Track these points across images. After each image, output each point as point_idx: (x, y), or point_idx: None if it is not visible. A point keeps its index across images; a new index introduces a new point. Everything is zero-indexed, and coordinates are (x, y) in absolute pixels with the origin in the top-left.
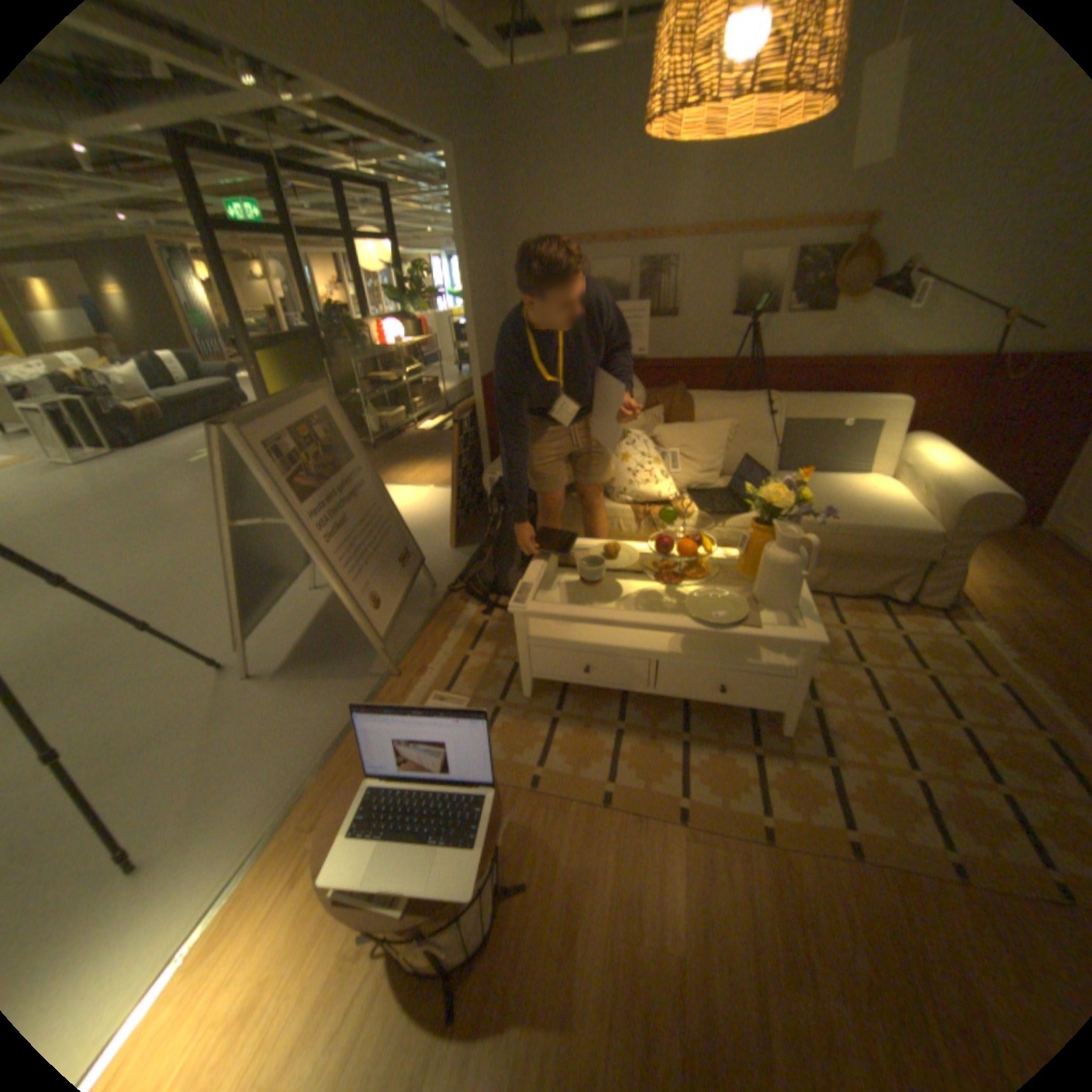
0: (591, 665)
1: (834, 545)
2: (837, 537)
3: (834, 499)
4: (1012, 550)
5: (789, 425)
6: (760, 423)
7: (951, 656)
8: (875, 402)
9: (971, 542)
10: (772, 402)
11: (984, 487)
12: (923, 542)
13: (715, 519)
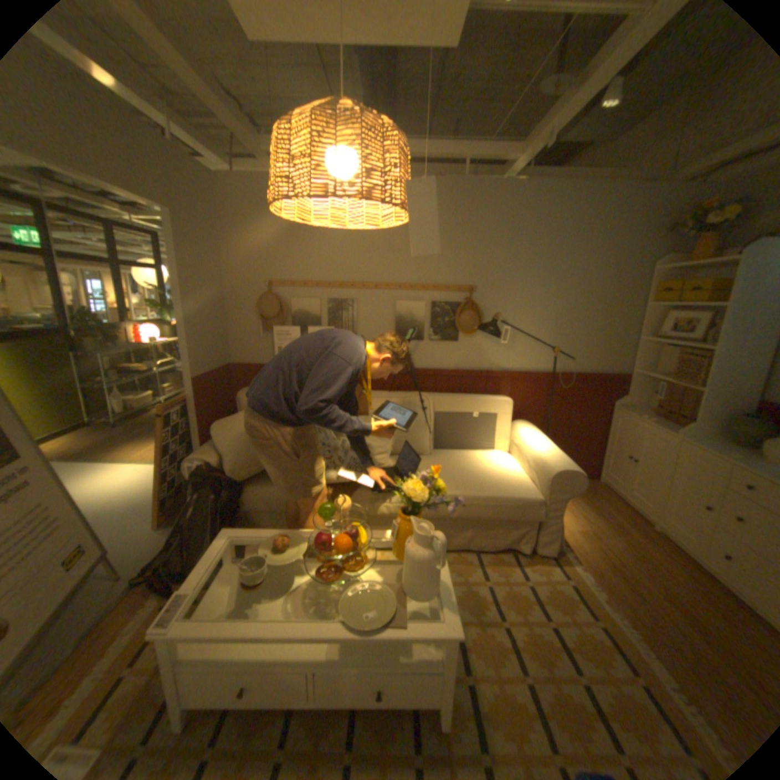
0: (245, 687)
1: (473, 514)
2: (474, 507)
3: (470, 474)
4: (587, 500)
5: (435, 417)
6: (416, 416)
7: (564, 603)
8: (488, 403)
9: (561, 506)
10: (422, 401)
11: (561, 465)
12: (531, 508)
13: (383, 496)
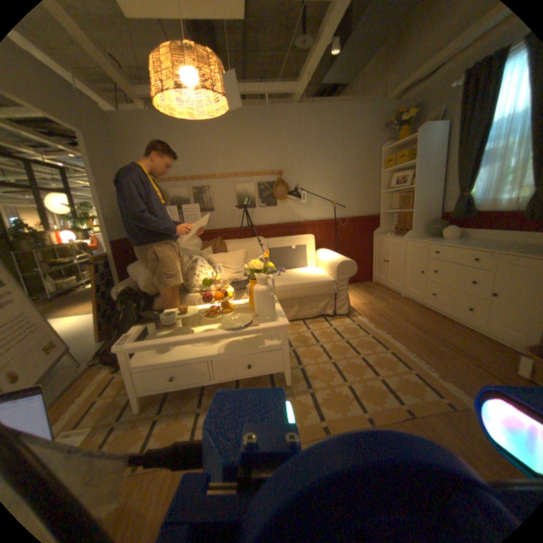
0: (172, 376)
1: (295, 294)
2: (295, 290)
3: (292, 276)
4: (365, 290)
5: (268, 249)
6: (256, 249)
7: (351, 331)
8: (298, 236)
9: (344, 282)
10: (259, 240)
11: (341, 259)
12: (327, 285)
13: (241, 291)
